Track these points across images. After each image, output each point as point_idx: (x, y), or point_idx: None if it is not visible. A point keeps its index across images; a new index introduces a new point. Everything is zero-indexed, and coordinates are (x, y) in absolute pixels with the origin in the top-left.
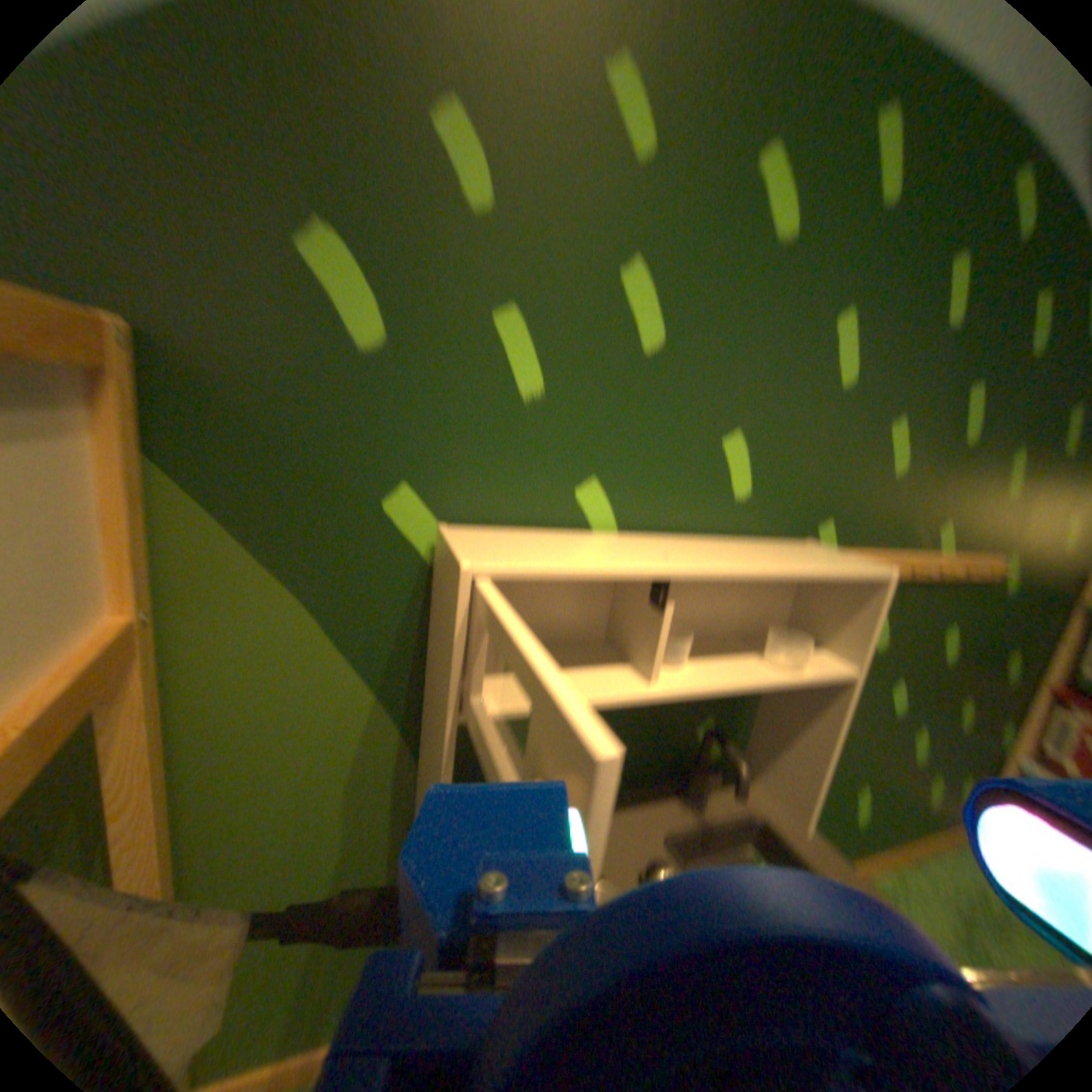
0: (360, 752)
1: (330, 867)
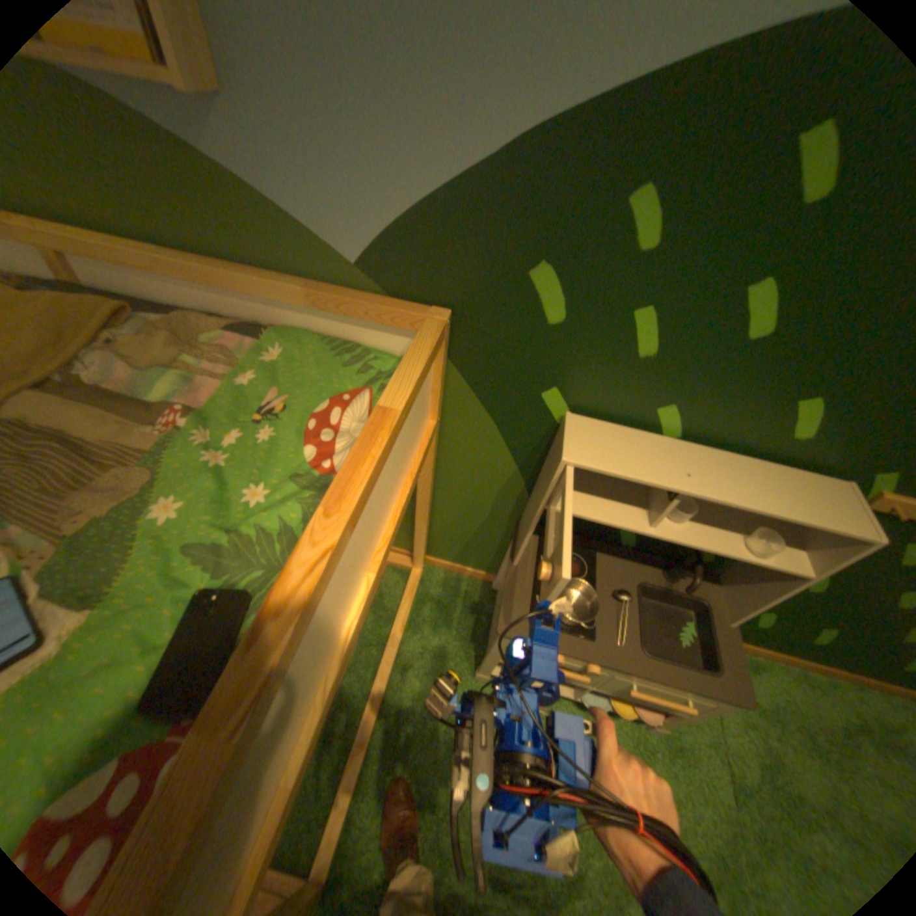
0: (505, 489)
1: (484, 521)
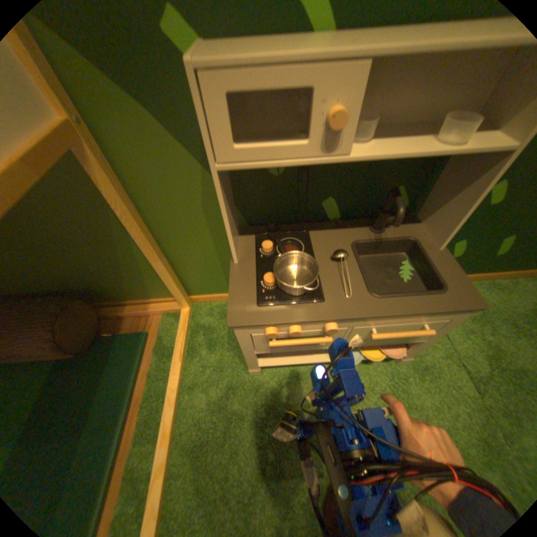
0: (207, 198)
1: (210, 243)
